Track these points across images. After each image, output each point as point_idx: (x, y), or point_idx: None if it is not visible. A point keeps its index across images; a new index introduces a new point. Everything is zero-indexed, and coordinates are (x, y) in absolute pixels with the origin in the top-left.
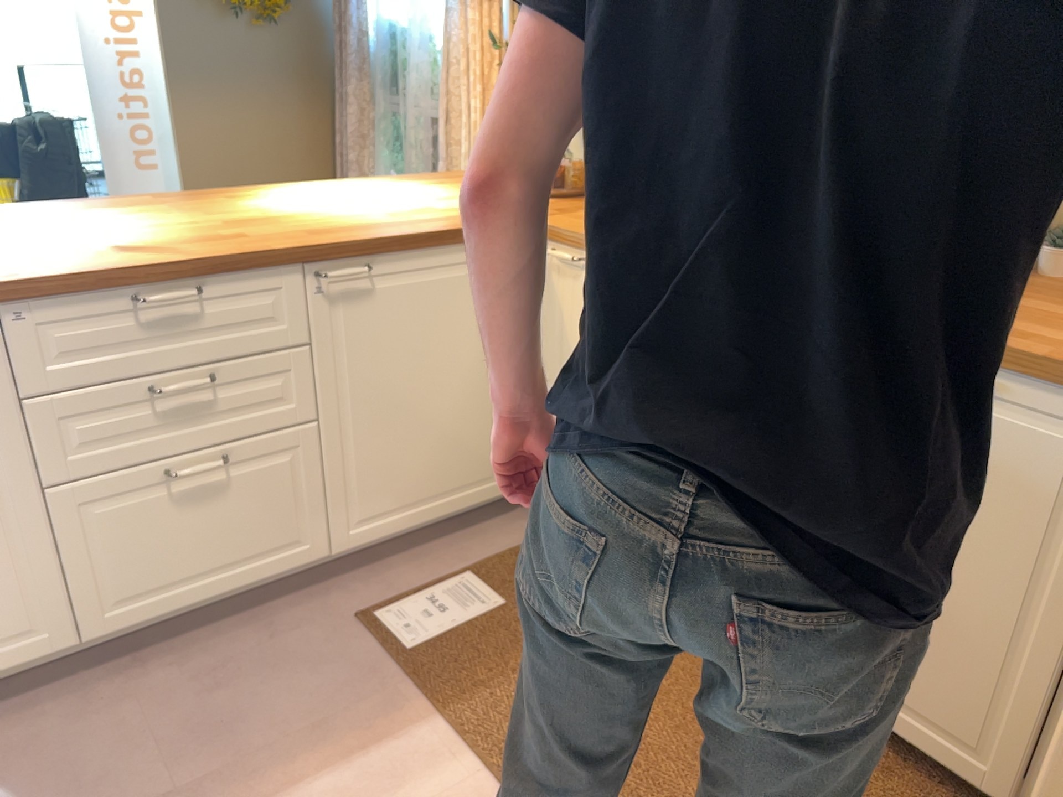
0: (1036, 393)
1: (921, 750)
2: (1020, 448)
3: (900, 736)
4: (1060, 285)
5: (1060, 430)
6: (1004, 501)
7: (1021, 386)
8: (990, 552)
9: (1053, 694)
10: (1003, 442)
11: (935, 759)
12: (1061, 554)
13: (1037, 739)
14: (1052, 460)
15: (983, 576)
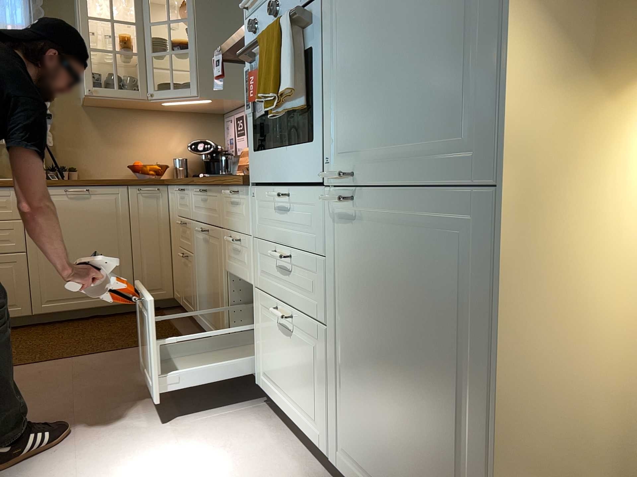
0: (101, 189)
1: (106, 306)
2: (102, 204)
3: (99, 307)
4: (69, 180)
5: (110, 196)
6: (103, 219)
7: (97, 188)
8: (104, 234)
9: (131, 262)
10: (98, 204)
11: (111, 305)
12: (120, 226)
13: (132, 277)
14: (110, 203)
15: (105, 242)
